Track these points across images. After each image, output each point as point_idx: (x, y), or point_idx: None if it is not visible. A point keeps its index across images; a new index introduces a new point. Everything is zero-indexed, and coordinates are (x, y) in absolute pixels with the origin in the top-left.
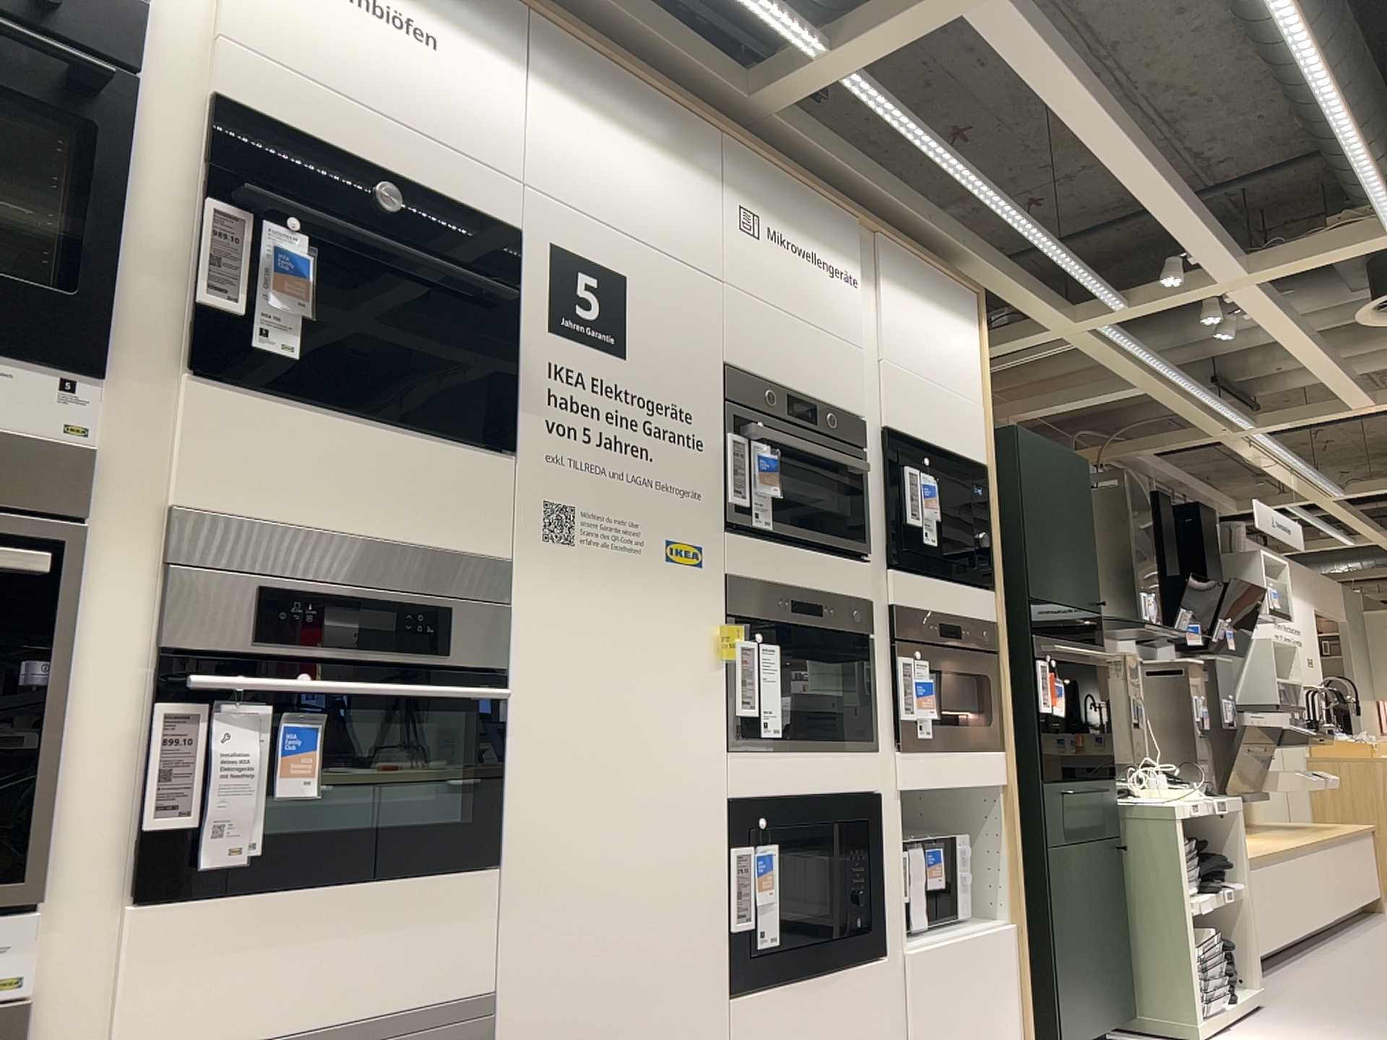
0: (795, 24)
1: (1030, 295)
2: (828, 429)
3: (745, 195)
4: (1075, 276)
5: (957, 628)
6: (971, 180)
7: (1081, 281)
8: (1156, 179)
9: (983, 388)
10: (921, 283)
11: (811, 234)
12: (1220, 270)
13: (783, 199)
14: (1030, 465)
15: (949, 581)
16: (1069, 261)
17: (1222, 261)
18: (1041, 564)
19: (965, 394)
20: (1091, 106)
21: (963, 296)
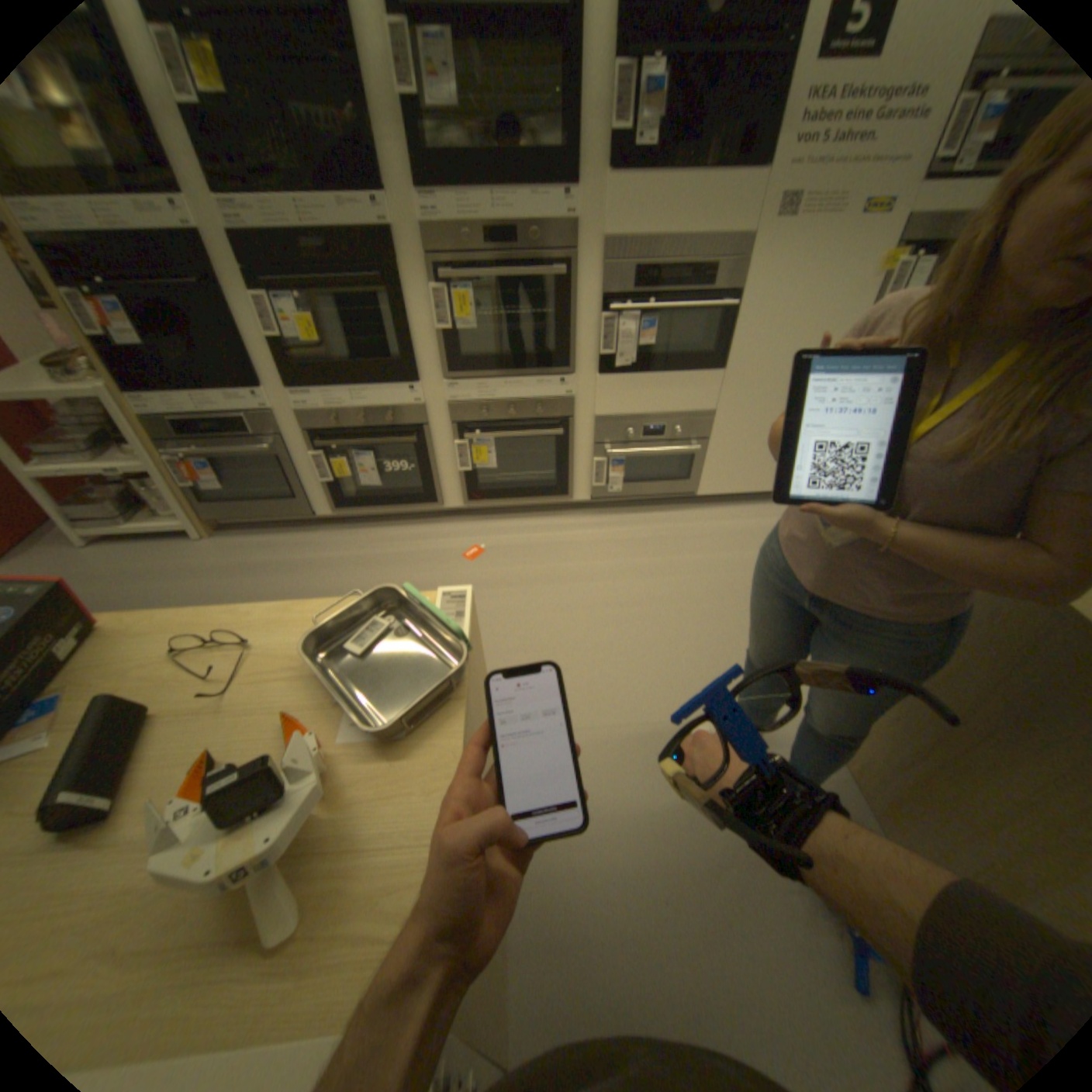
0: None
1: None
2: None
3: None
4: None
5: None
6: None
7: None
8: None
9: None
10: None
11: None
12: None
13: None
14: None
15: None
16: None
17: None
18: None
19: None
20: None
21: None
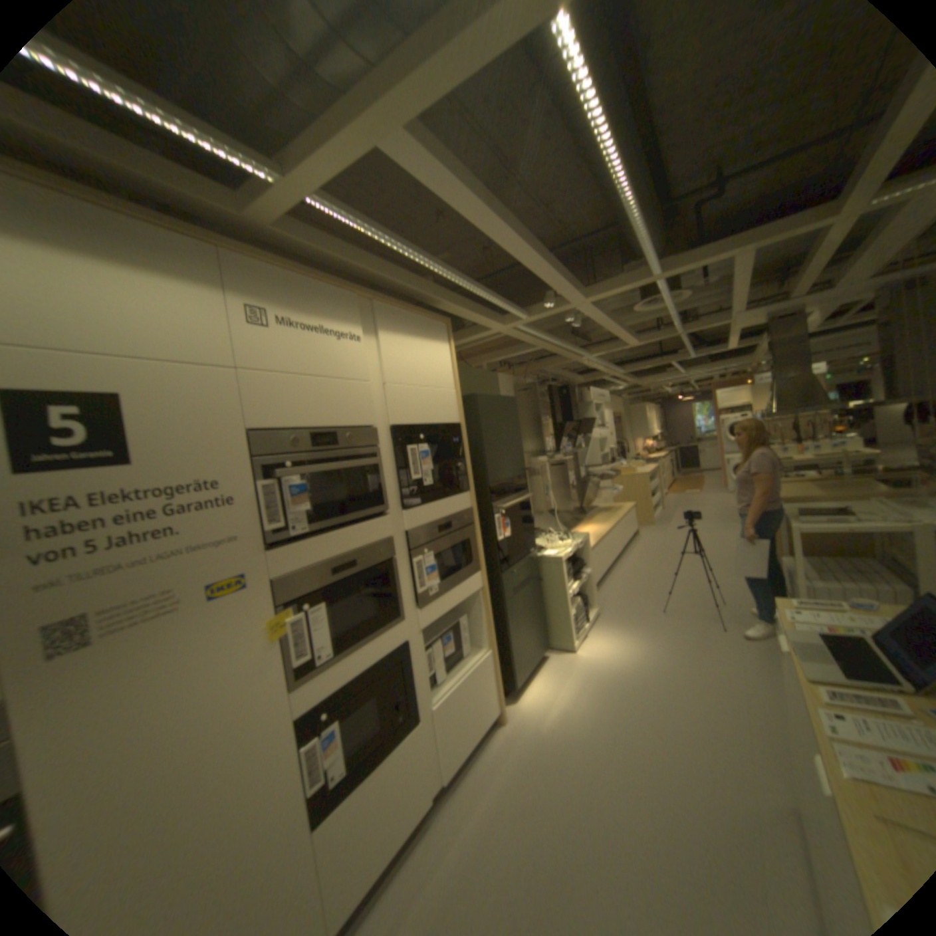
0: (240, 153)
1: (480, 315)
2: (348, 446)
3: (251, 295)
4: (501, 305)
5: (449, 523)
6: (429, 261)
7: (505, 307)
8: (537, 255)
9: (456, 379)
10: (410, 326)
11: (319, 312)
12: (575, 297)
13: (290, 292)
14: (486, 413)
15: (443, 499)
16: (497, 299)
17: (576, 294)
18: (495, 463)
19: (445, 386)
20: (491, 213)
21: (440, 327)
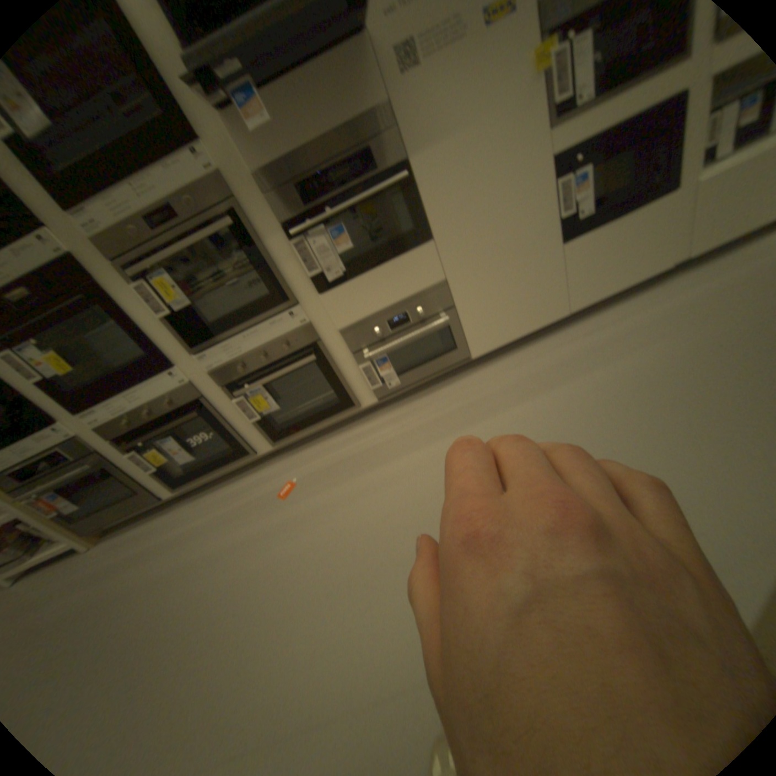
0: None
1: None
2: None
3: None
4: None
5: None
6: None
7: None
8: None
9: None
10: None
11: None
12: None
13: None
14: None
15: None
16: None
17: None
18: None
19: None
20: None
21: None
